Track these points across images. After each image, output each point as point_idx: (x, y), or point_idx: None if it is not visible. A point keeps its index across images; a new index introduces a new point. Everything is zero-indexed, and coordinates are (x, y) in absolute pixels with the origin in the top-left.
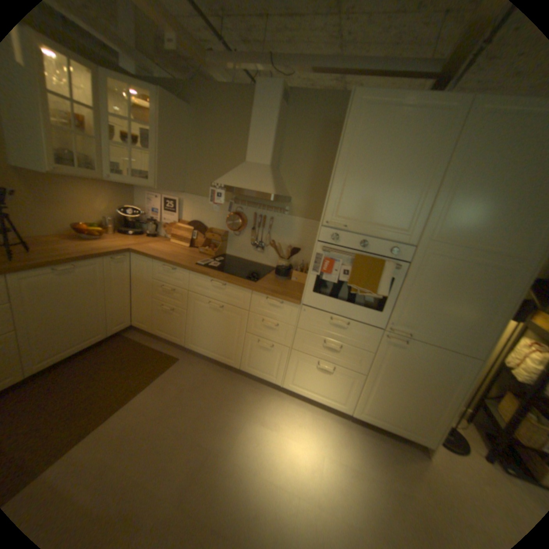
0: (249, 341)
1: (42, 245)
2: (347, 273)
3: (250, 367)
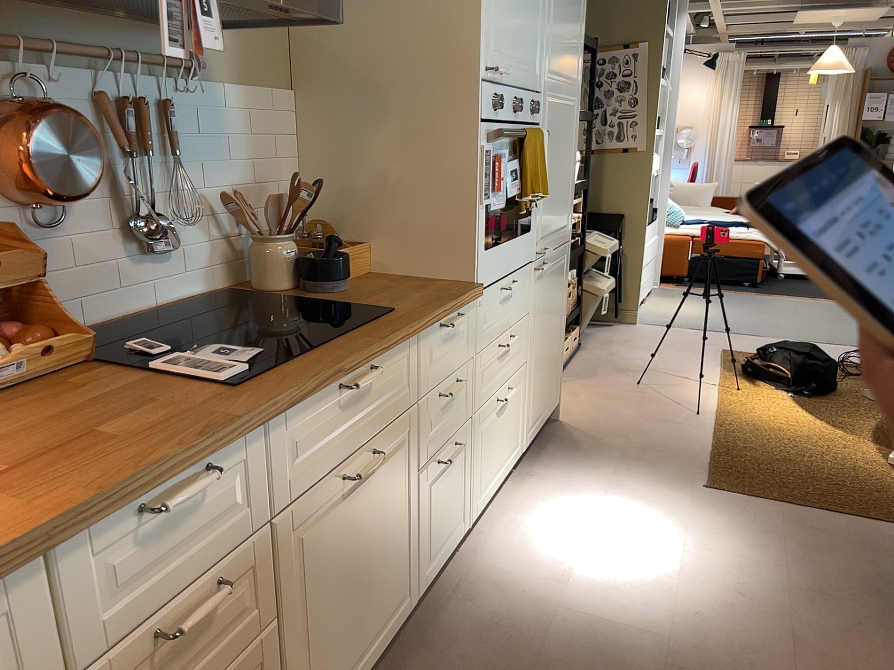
0: (425, 489)
1: None
2: (511, 177)
3: (431, 557)
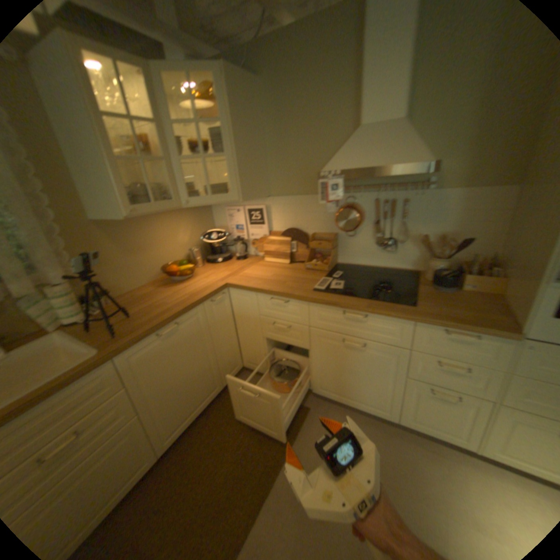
0: (415, 390)
1: (142, 300)
2: None
3: (420, 423)
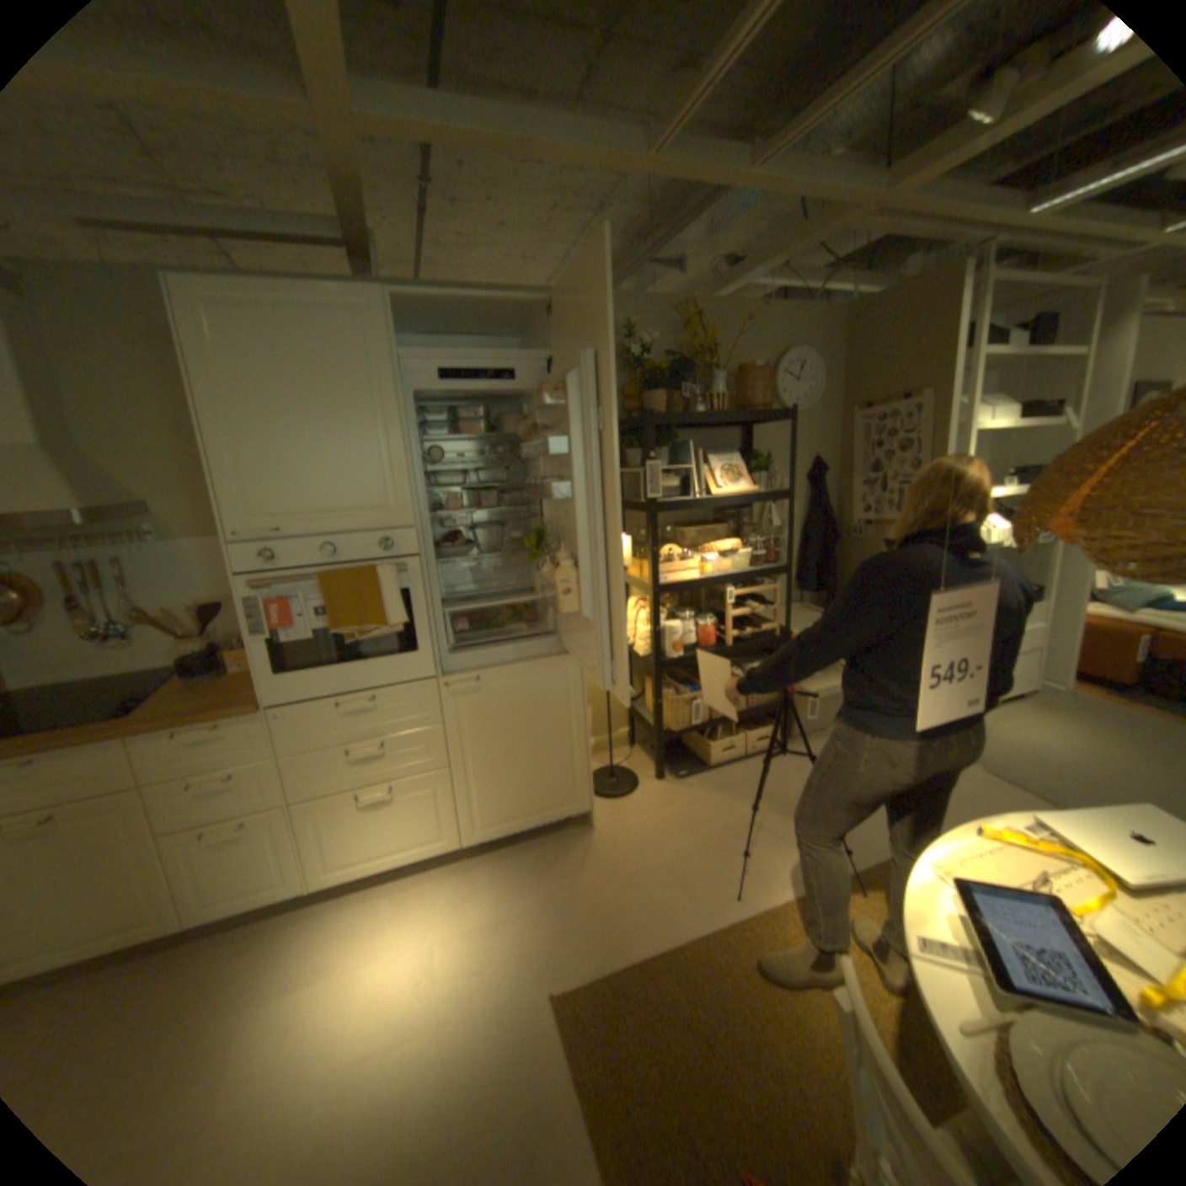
0: (176, 852)
1: None
2: (324, 612)
3: (209, 904)
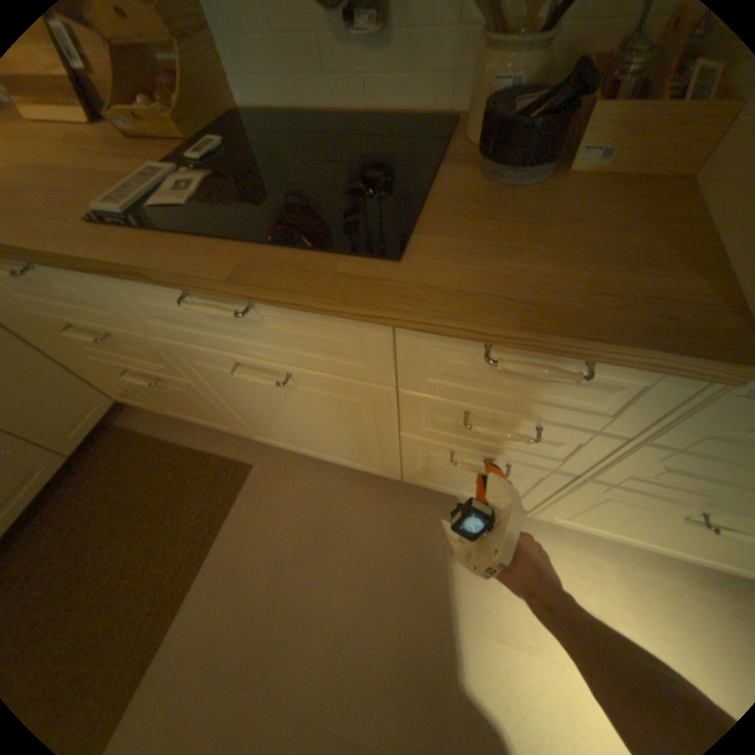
0: (421, 449)
1: None
2: None
3: (435, 483)
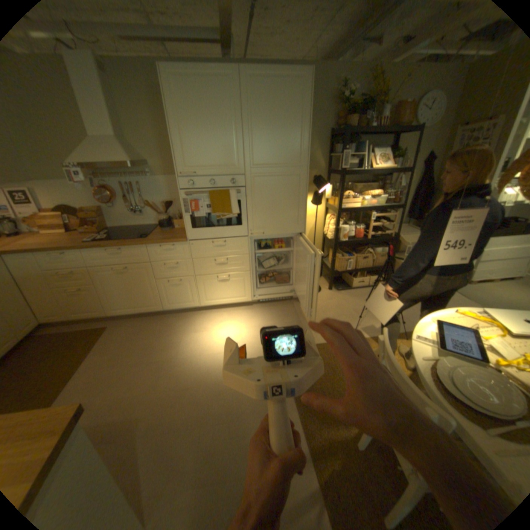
0: (161, 285)
1: None
2: (209, 206)
3: (170, 304)
